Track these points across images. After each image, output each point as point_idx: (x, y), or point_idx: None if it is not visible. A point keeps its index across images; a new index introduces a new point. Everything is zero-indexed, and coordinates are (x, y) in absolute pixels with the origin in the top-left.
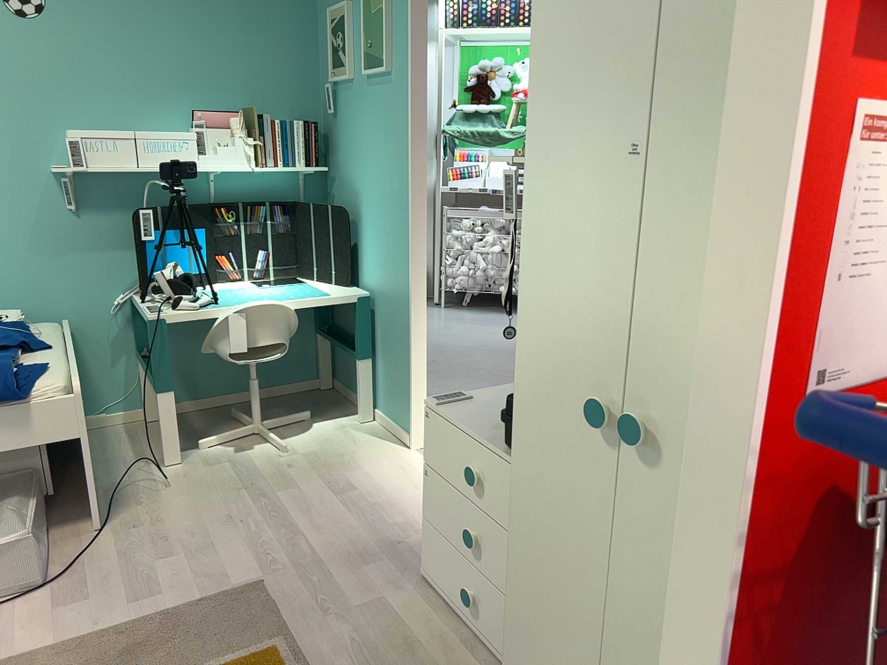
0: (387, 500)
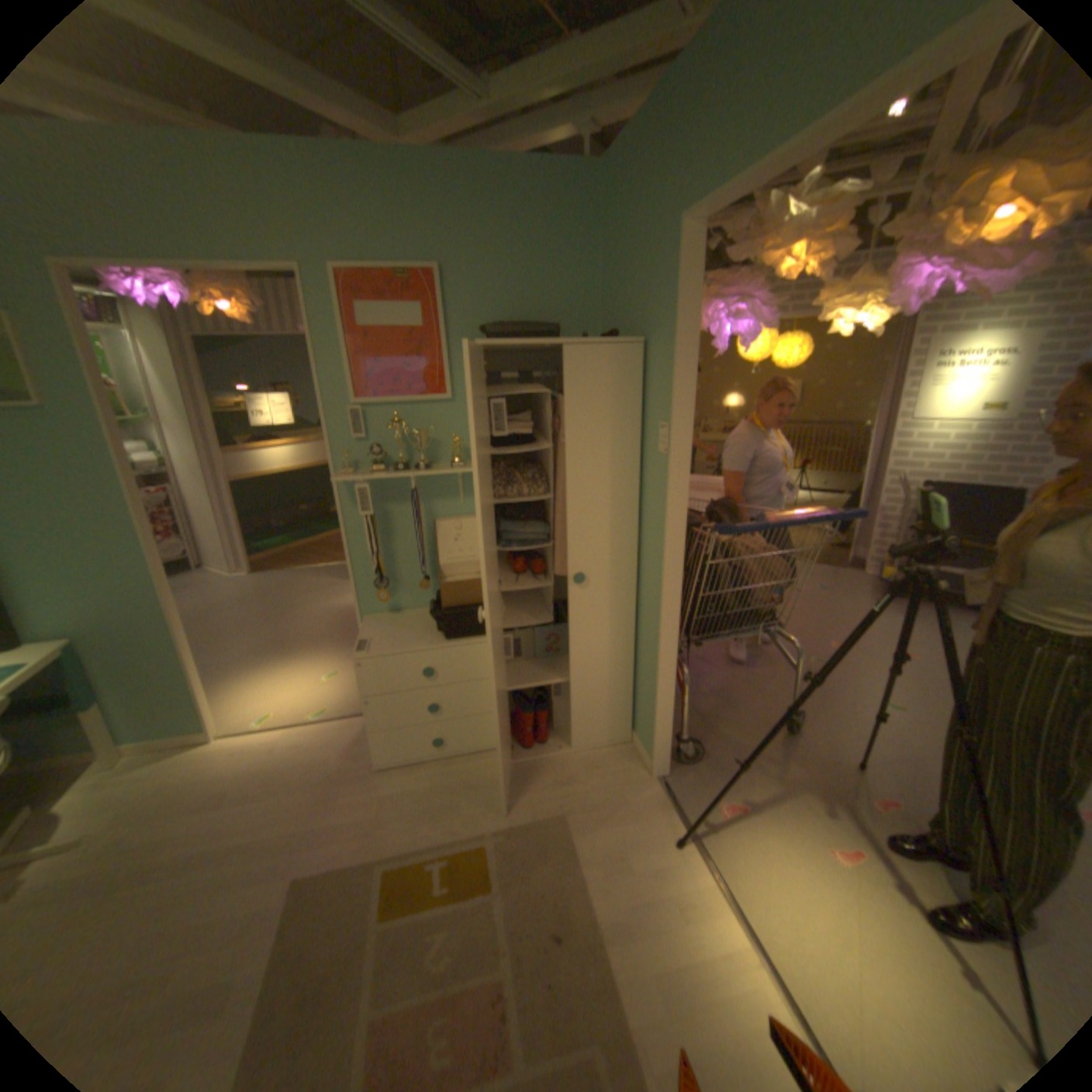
0: (265, 774)
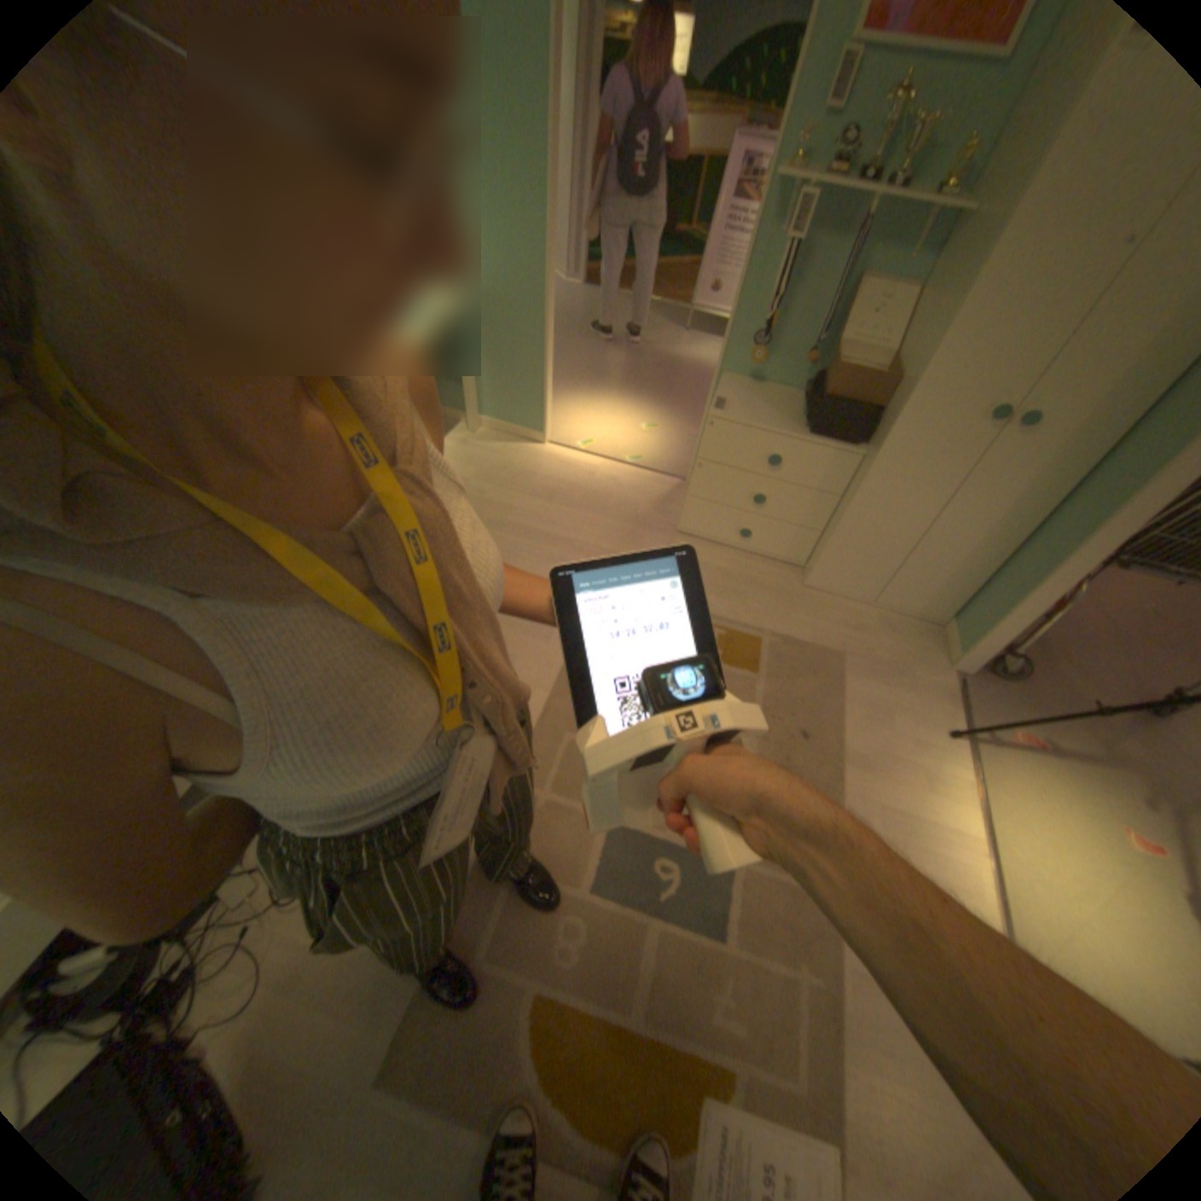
0: (585, 491)
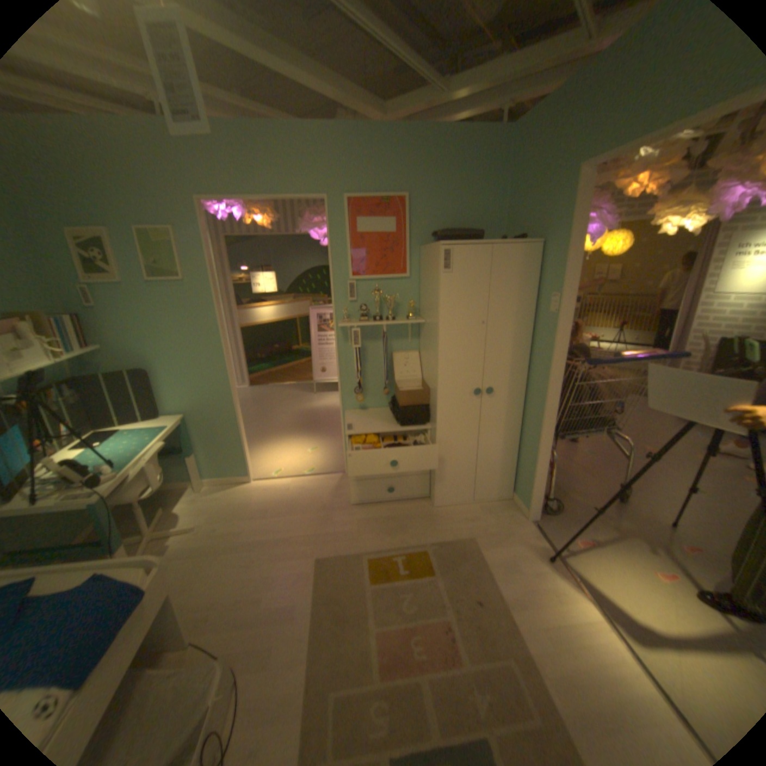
0: (287, 501)
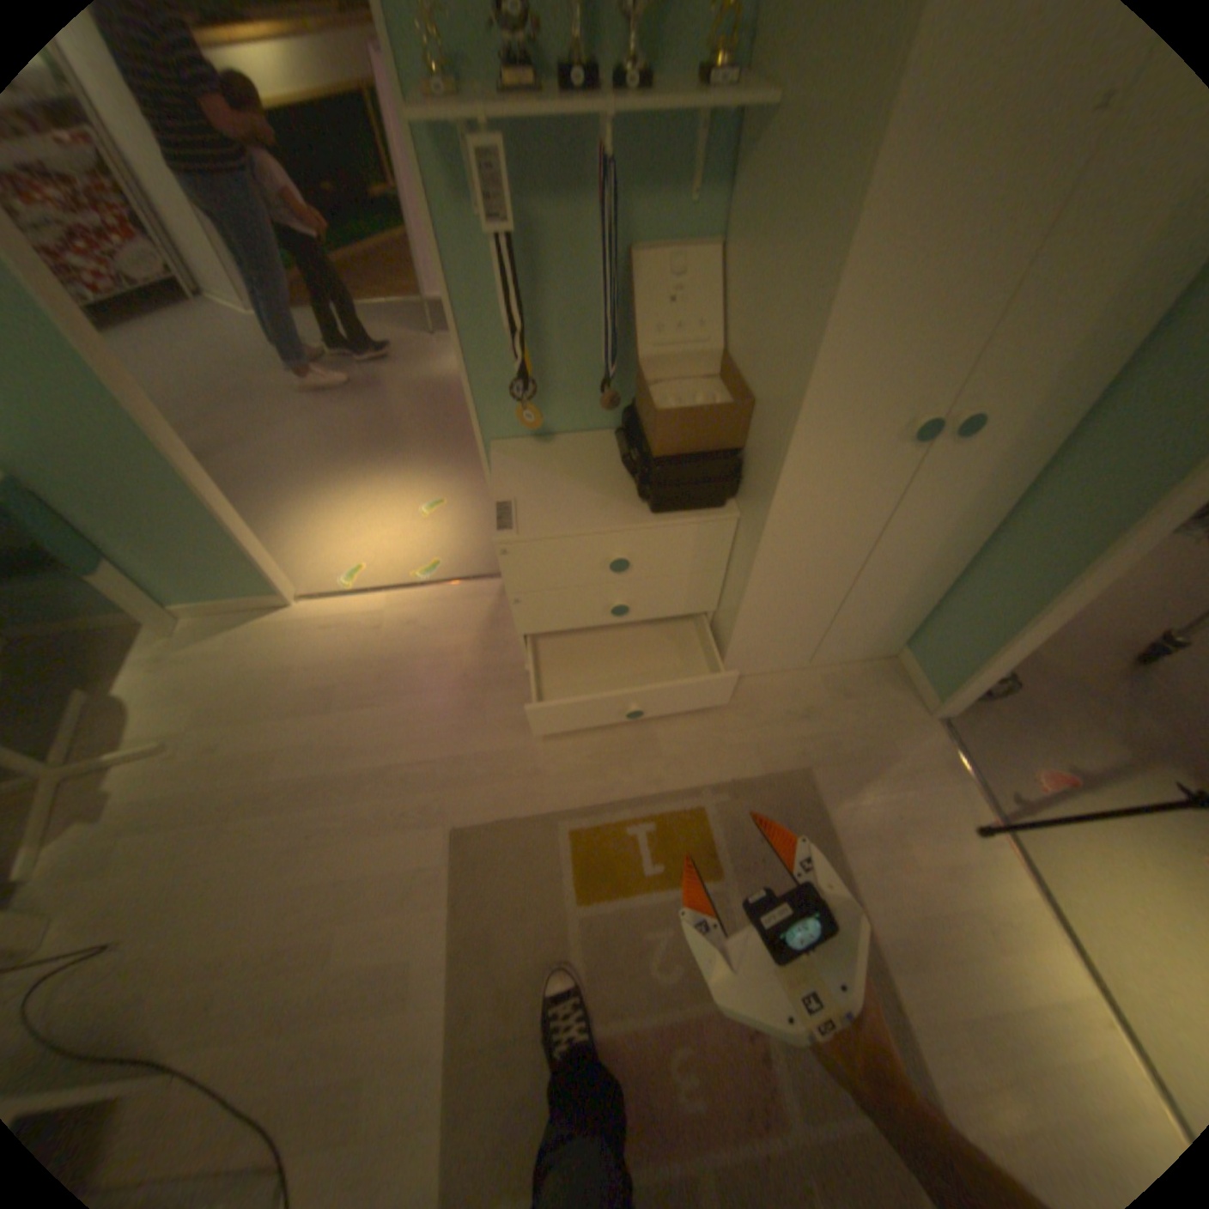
0: (378, 663)
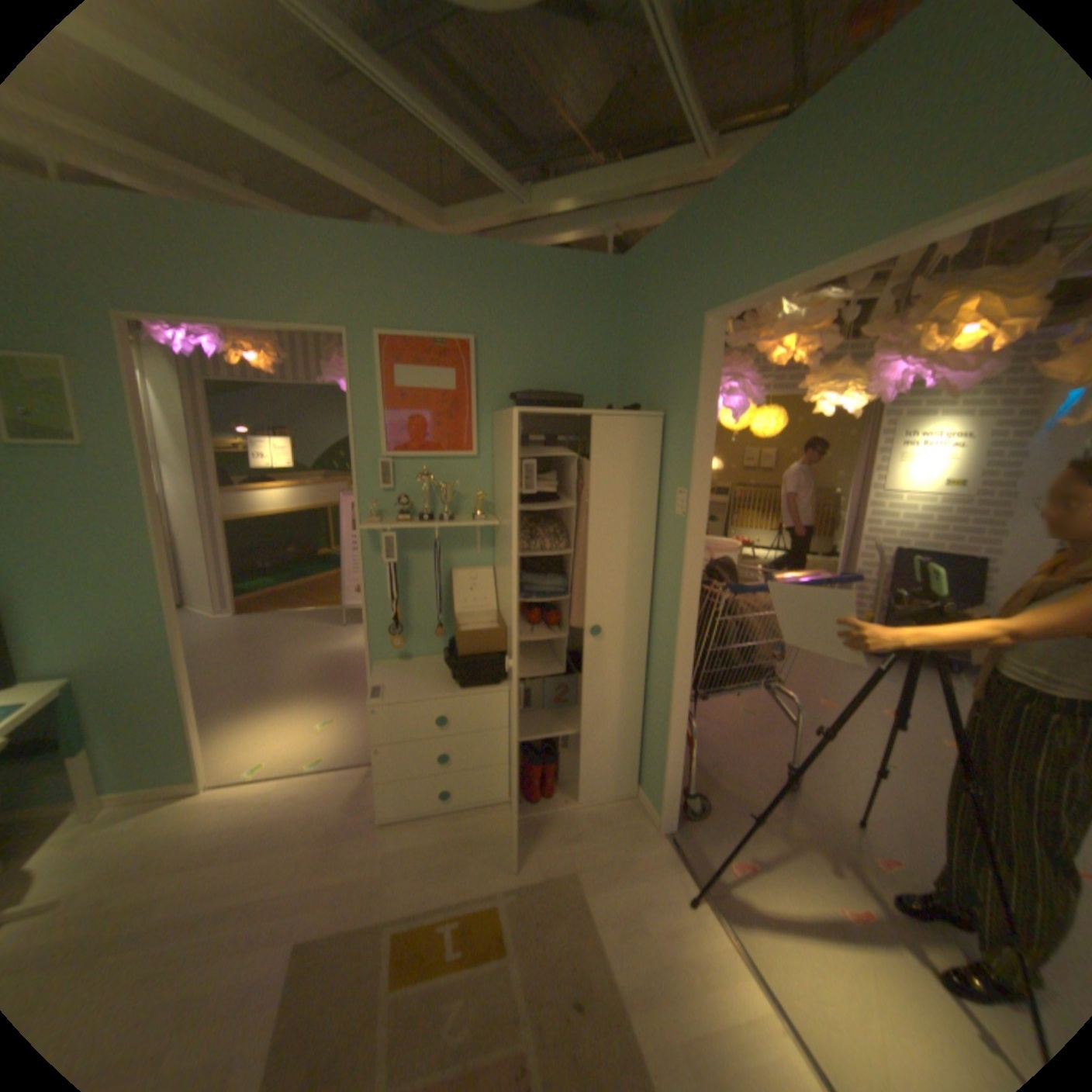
0: (261, 828)
